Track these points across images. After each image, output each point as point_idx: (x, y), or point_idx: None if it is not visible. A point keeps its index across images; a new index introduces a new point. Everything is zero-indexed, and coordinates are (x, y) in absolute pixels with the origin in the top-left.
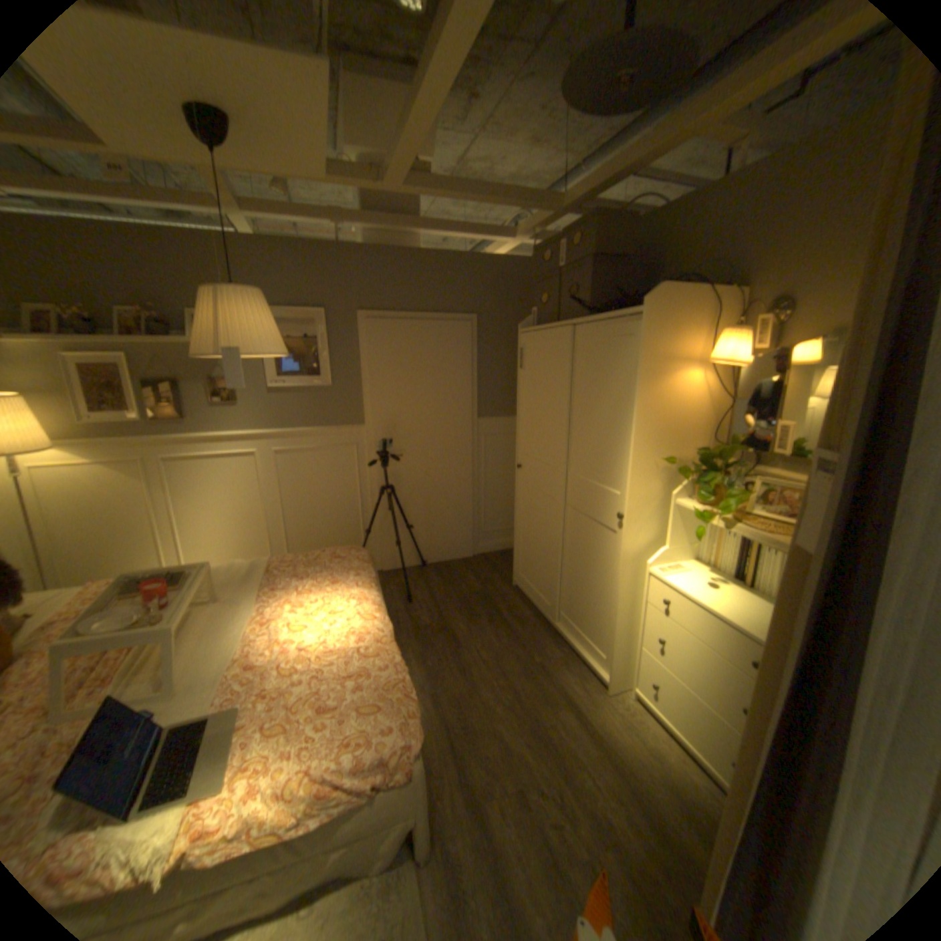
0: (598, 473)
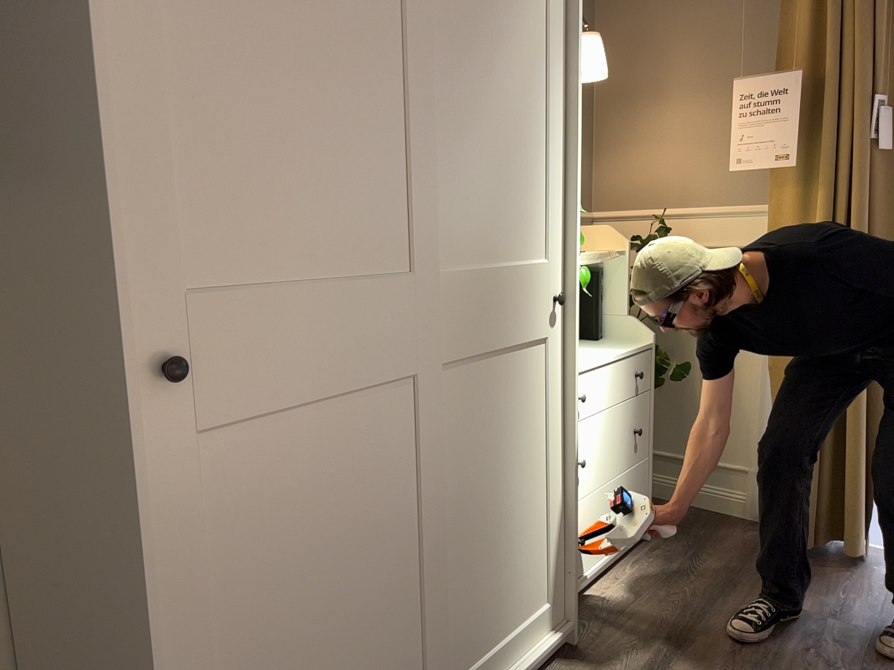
0: (502, 246)
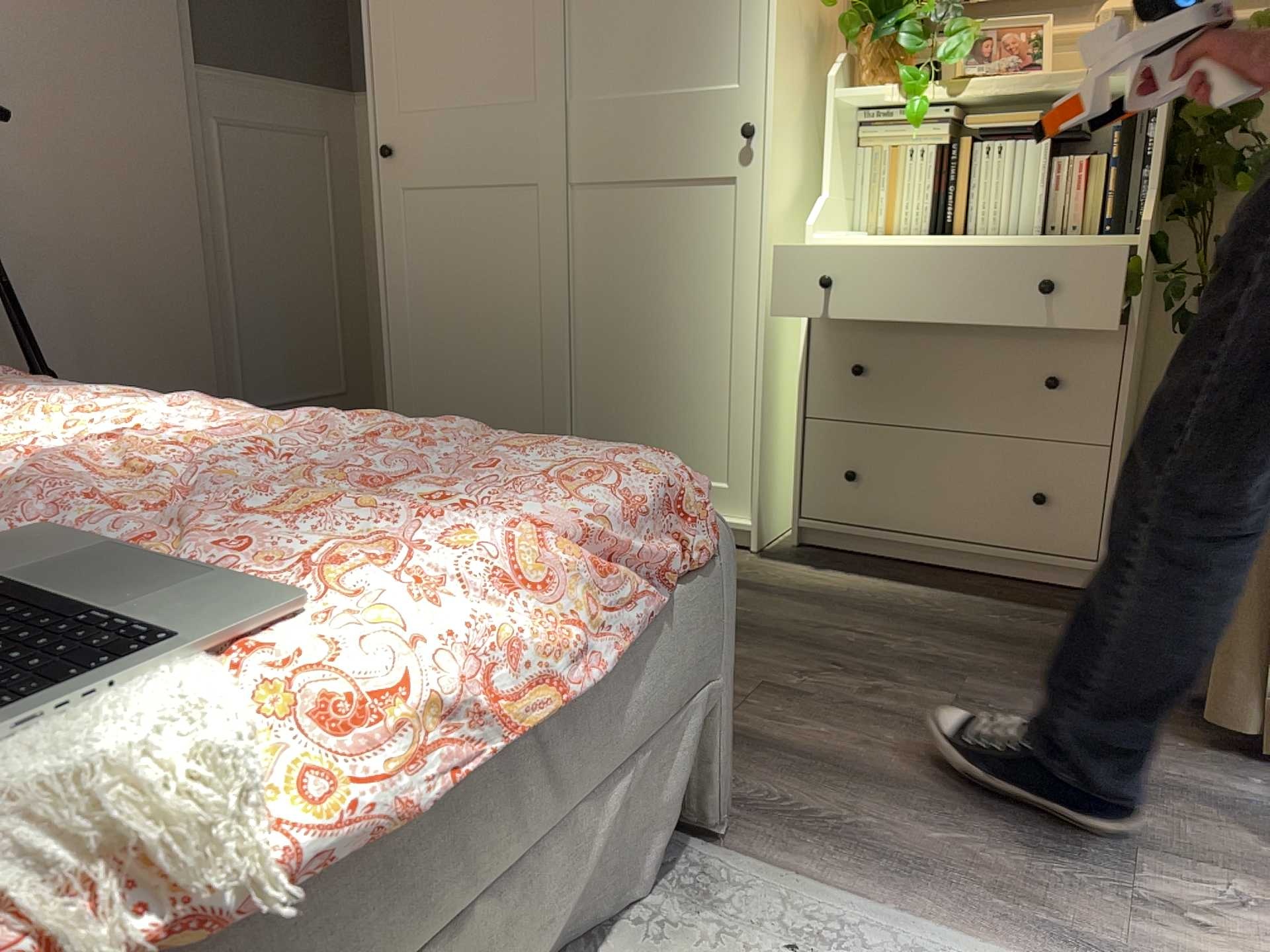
0: (664, 67)
